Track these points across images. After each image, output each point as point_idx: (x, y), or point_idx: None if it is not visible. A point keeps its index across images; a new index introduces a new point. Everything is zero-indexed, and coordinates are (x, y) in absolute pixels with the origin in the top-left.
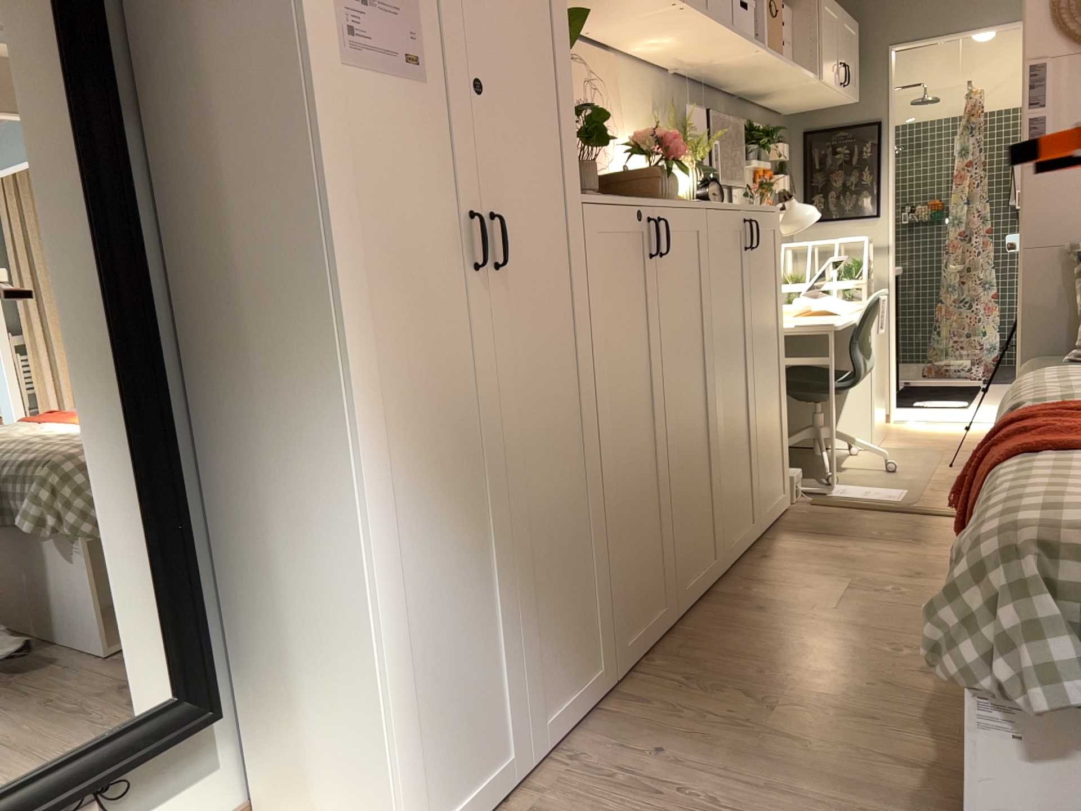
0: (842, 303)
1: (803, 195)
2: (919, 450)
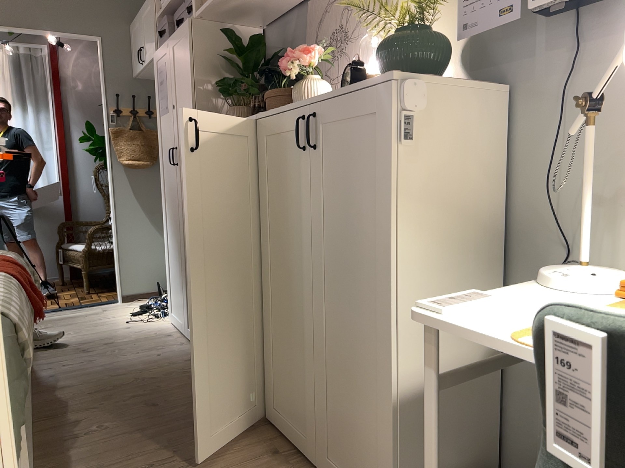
0: None
1: None
2: None
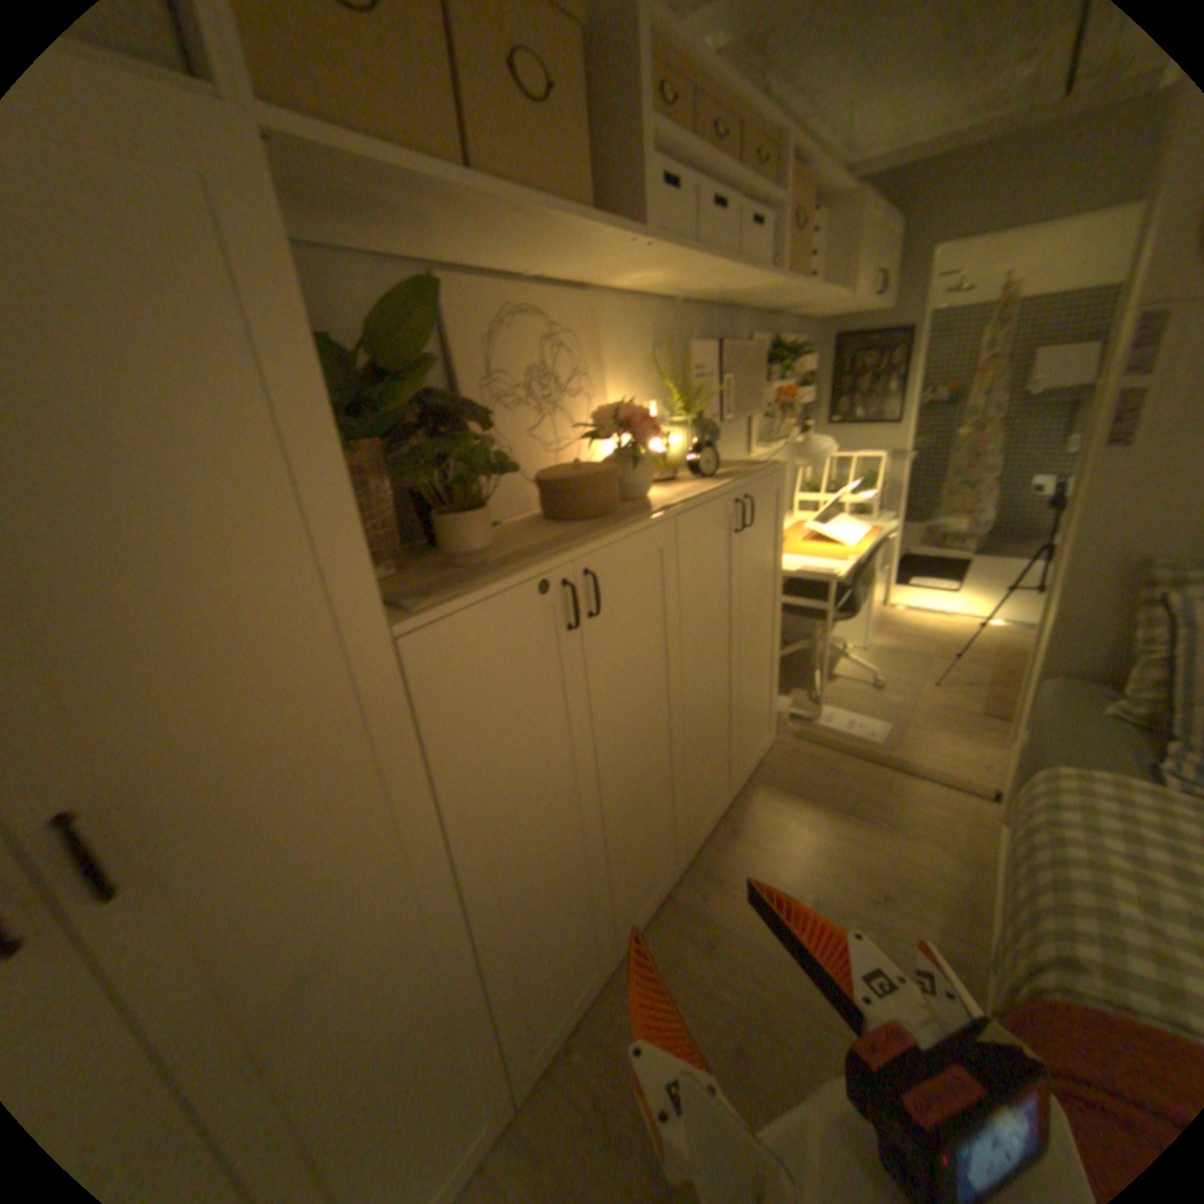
0: (853, 529)
1: (832, 399)
2: (911, 657)
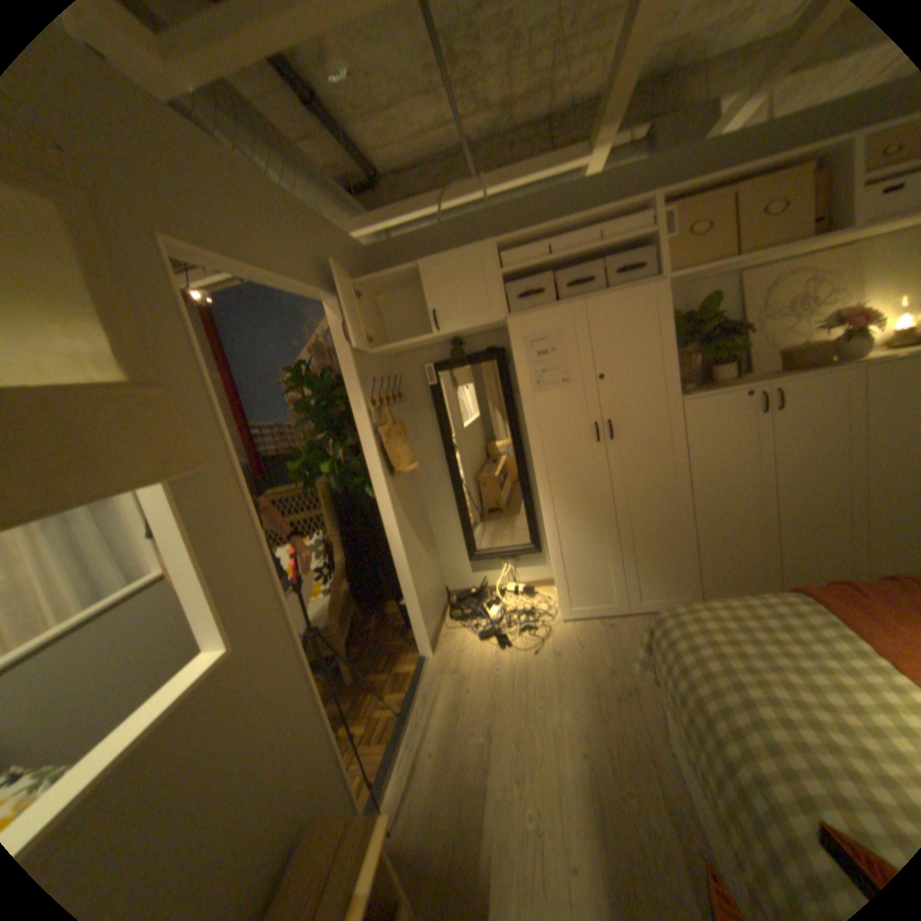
0: None
1: None
2: None
